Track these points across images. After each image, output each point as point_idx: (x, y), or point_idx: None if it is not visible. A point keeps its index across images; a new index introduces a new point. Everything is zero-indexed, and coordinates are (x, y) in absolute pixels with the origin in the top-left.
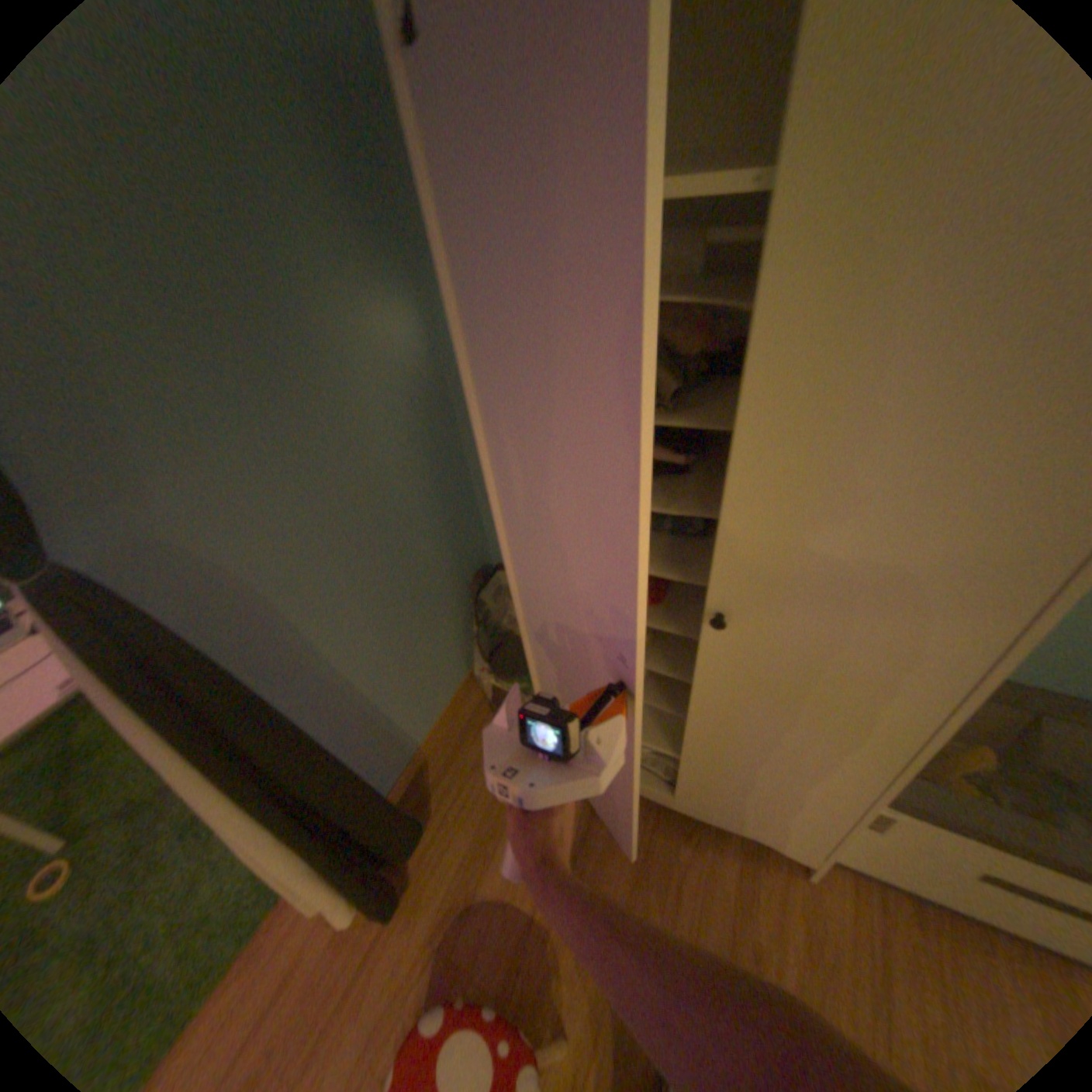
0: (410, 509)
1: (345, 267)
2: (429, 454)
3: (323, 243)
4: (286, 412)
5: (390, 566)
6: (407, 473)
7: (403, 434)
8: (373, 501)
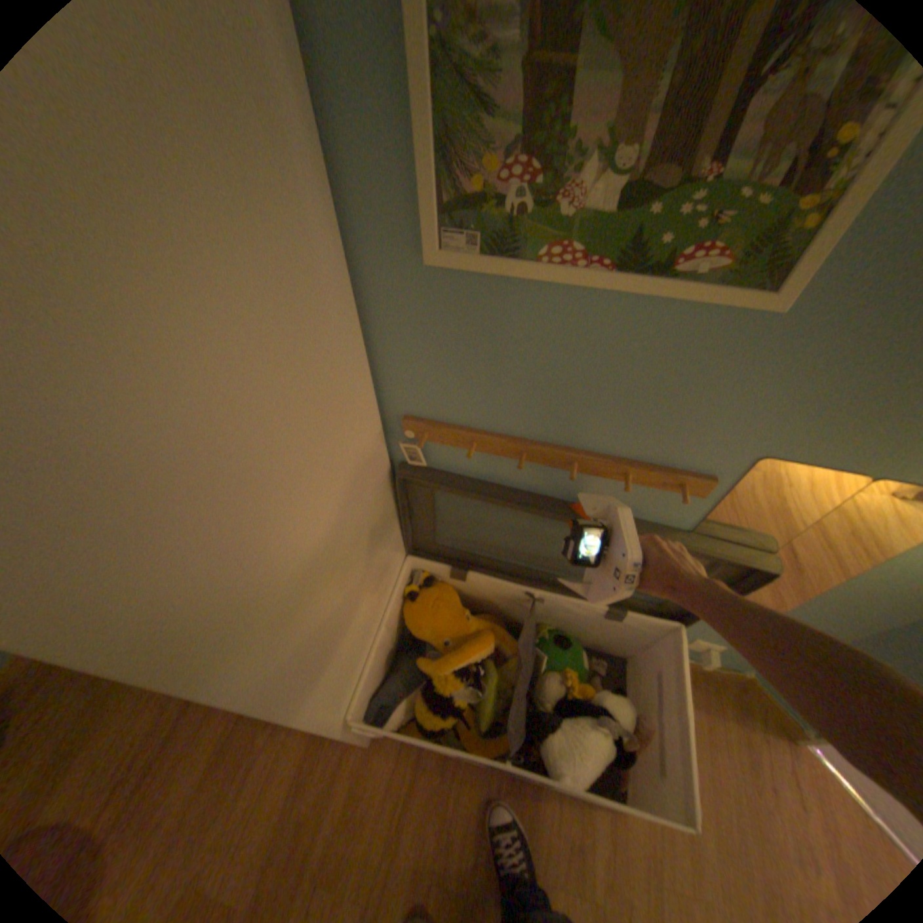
0: None
1: None
2: None
3: None
4: None
5: None
6: None
7: None
8: None
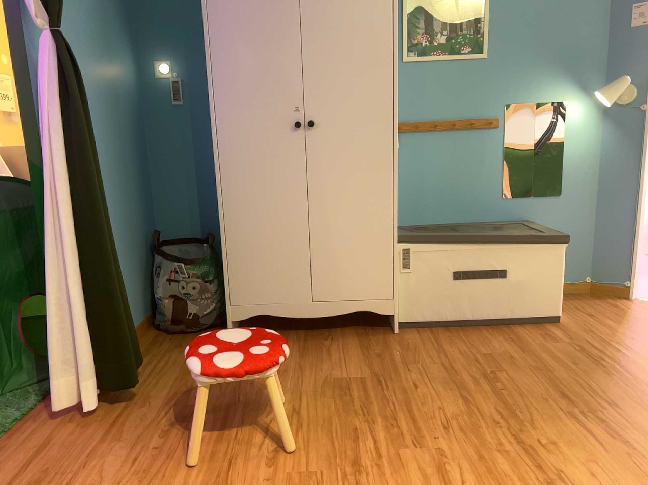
0: (128, 157)
1: (119, 28)
2: (137, 136)
3: (114, 15)
4: (96, 64)
5: (118, 180)
6: (129, 136)
7: (129, 115)
8: (116, 136)
